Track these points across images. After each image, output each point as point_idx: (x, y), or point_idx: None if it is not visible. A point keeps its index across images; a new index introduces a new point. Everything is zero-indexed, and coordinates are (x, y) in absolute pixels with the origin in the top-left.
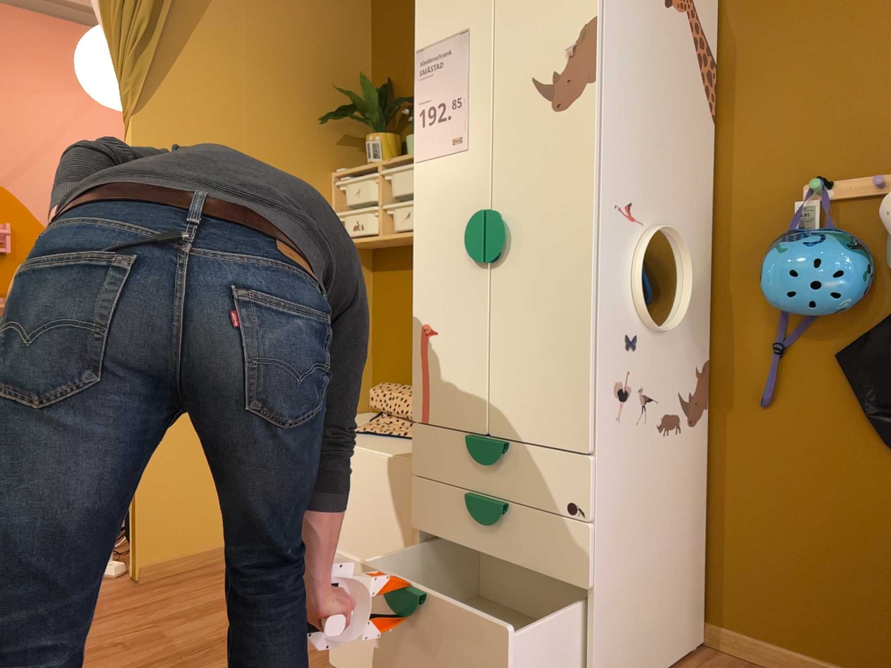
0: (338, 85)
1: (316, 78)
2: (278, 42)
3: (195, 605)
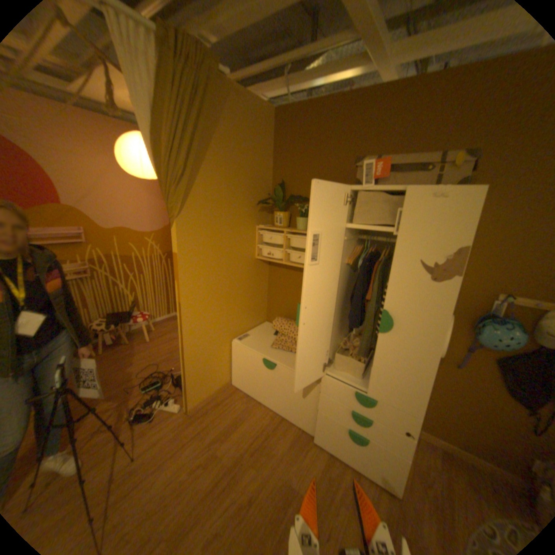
0: (259, 183)
1: (251, 181)
2: (236, 165)
3: (220, 430)
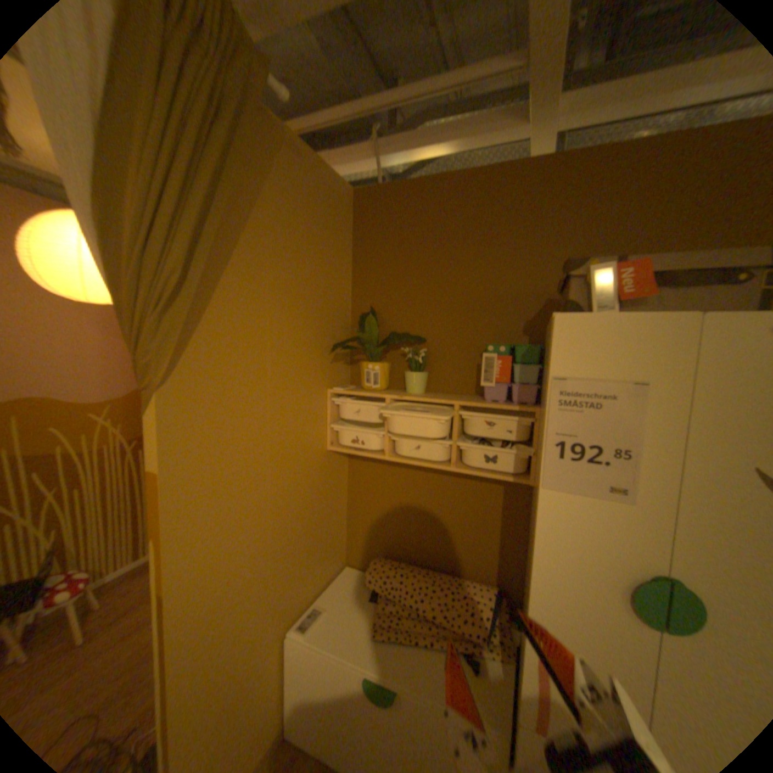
0: (332, 311)
1: (319, 308)
2: (293, 277)
3: None
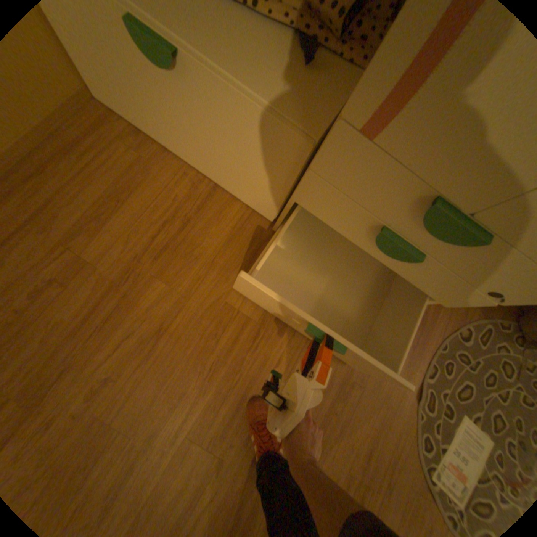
0: None
1: None
2: None
3: (83, 209)
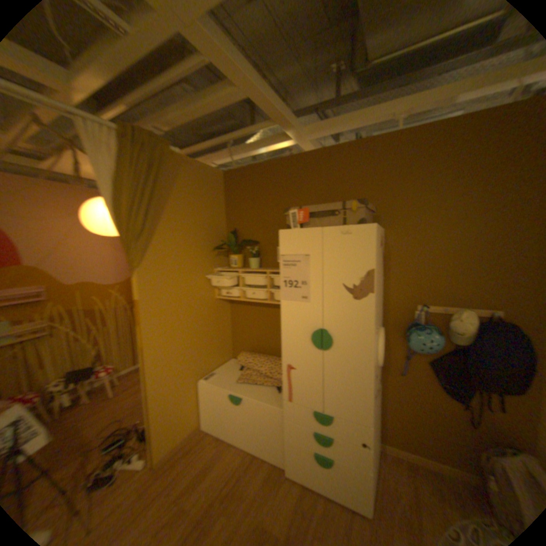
0: (213, 231)
1: (205, 231)
2: (190, 219)
3: (187, 481)
